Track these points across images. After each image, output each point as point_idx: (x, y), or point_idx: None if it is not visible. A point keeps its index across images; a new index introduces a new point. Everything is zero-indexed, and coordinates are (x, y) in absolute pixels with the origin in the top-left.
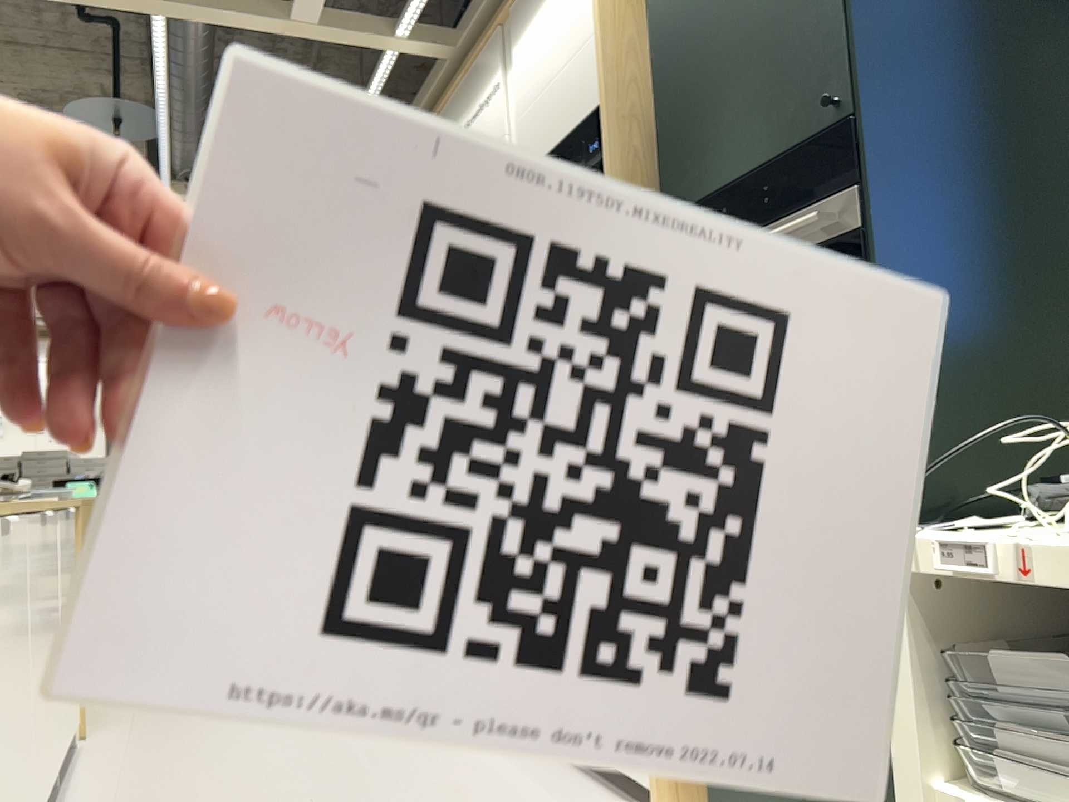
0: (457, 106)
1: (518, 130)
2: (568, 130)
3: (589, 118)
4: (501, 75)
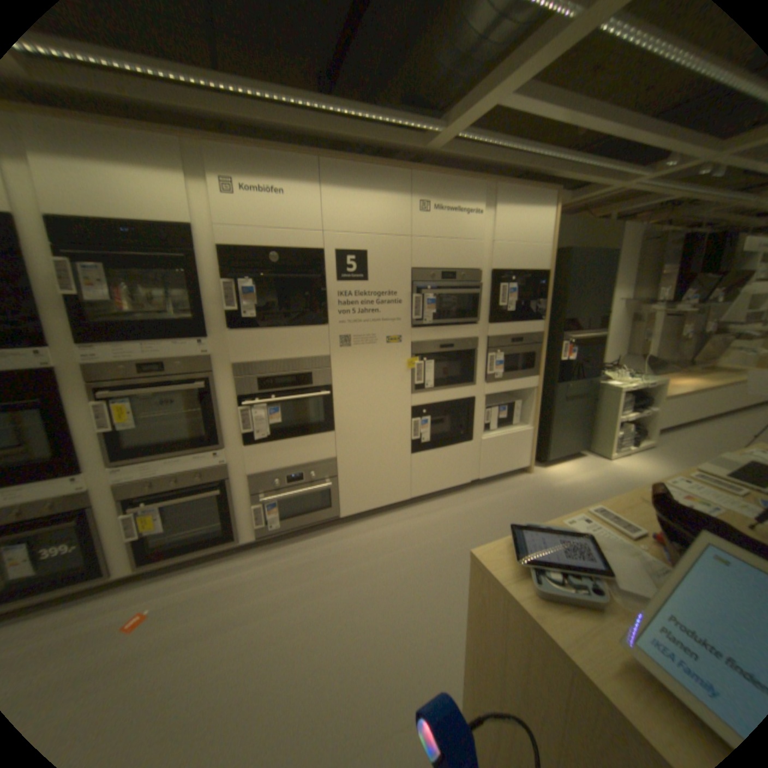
0: (426, 186)
1: (494, 246)
2: (528, 268)
3: (538, 270)
4: (483, 208)
